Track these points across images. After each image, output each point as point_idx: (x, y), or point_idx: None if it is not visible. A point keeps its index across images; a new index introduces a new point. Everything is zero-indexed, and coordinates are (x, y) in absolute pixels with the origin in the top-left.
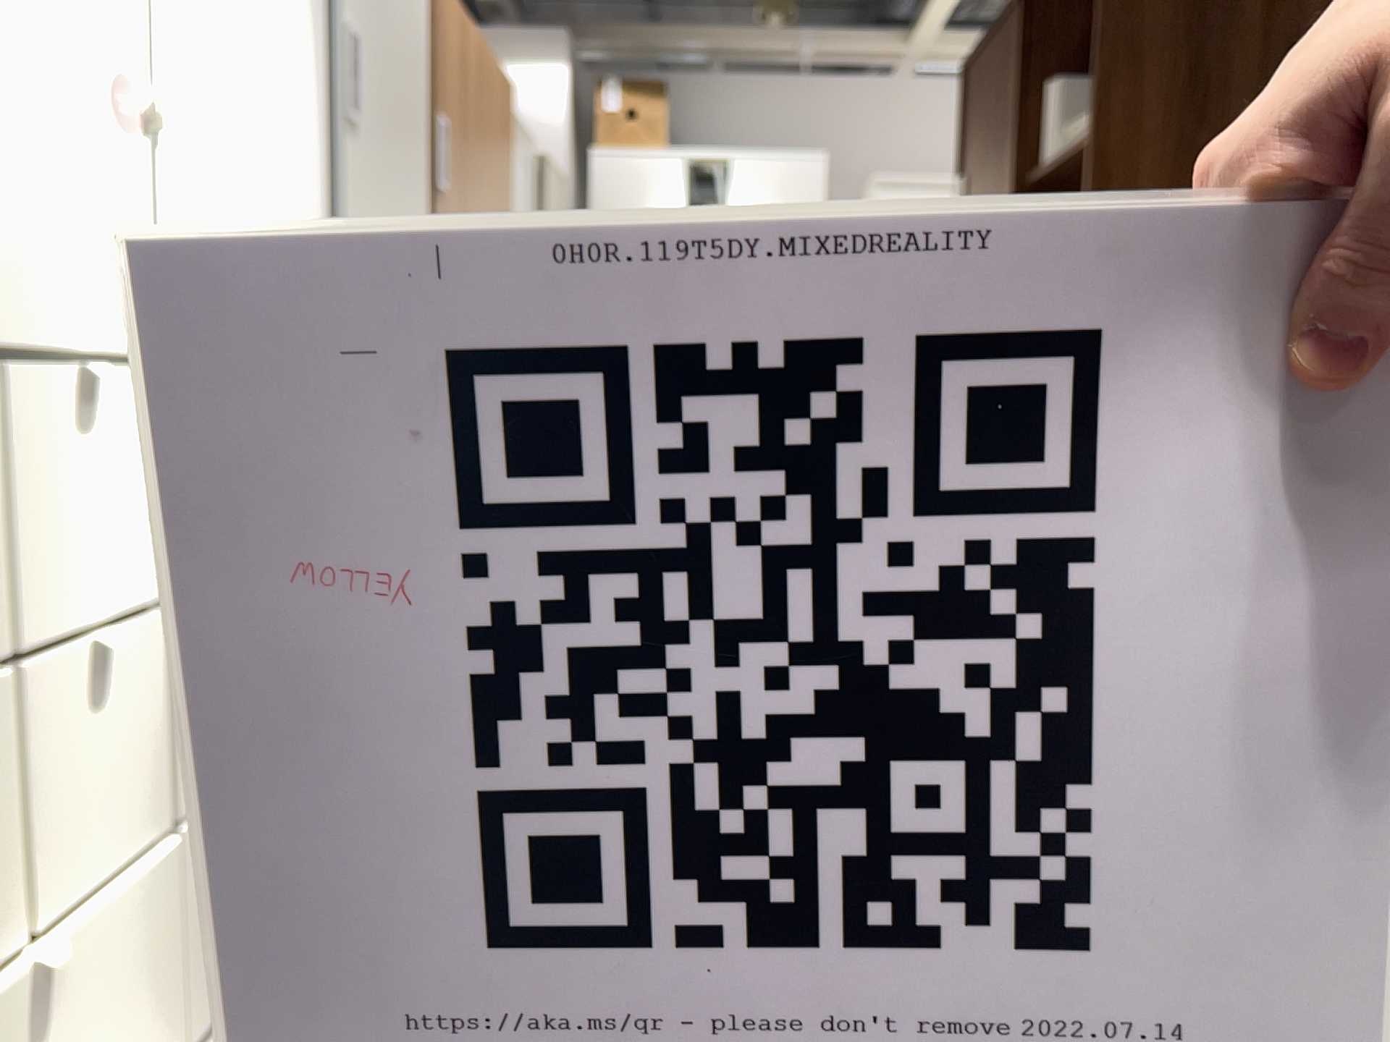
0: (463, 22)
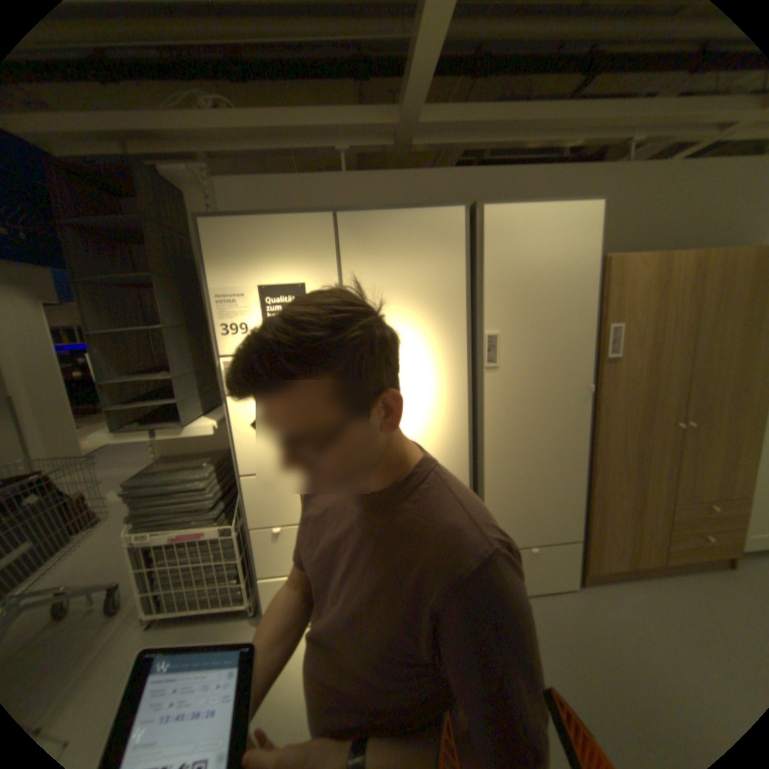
0: (668, 259)
